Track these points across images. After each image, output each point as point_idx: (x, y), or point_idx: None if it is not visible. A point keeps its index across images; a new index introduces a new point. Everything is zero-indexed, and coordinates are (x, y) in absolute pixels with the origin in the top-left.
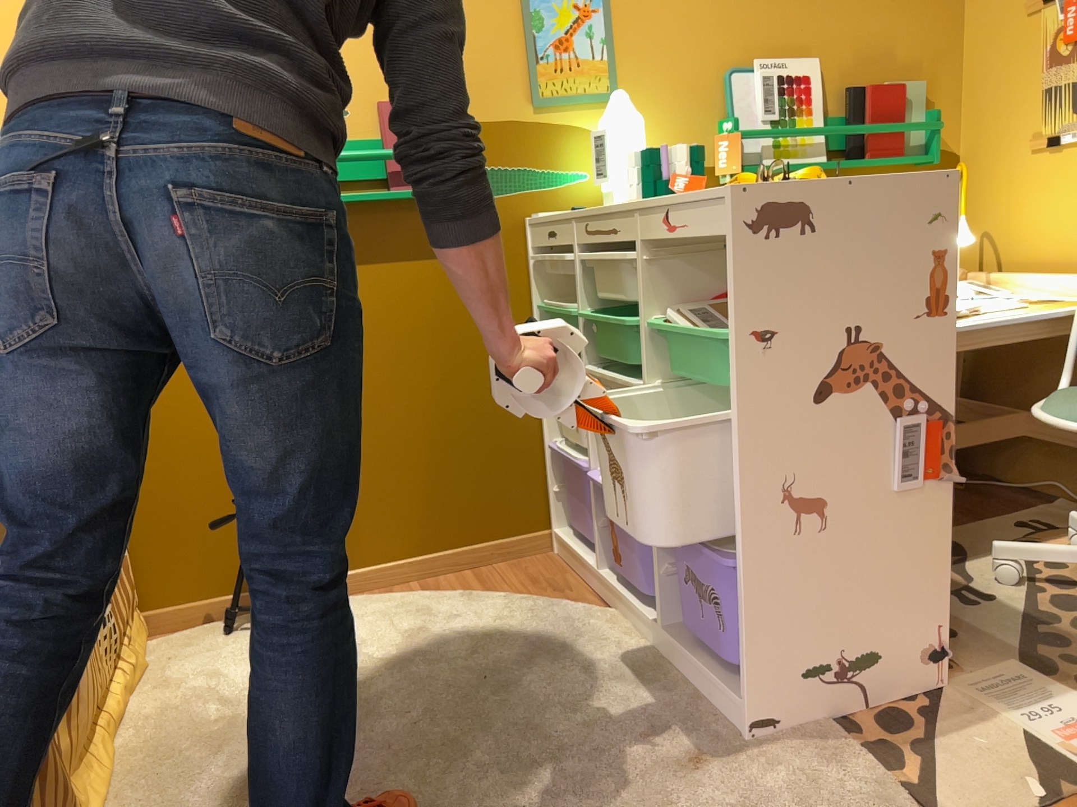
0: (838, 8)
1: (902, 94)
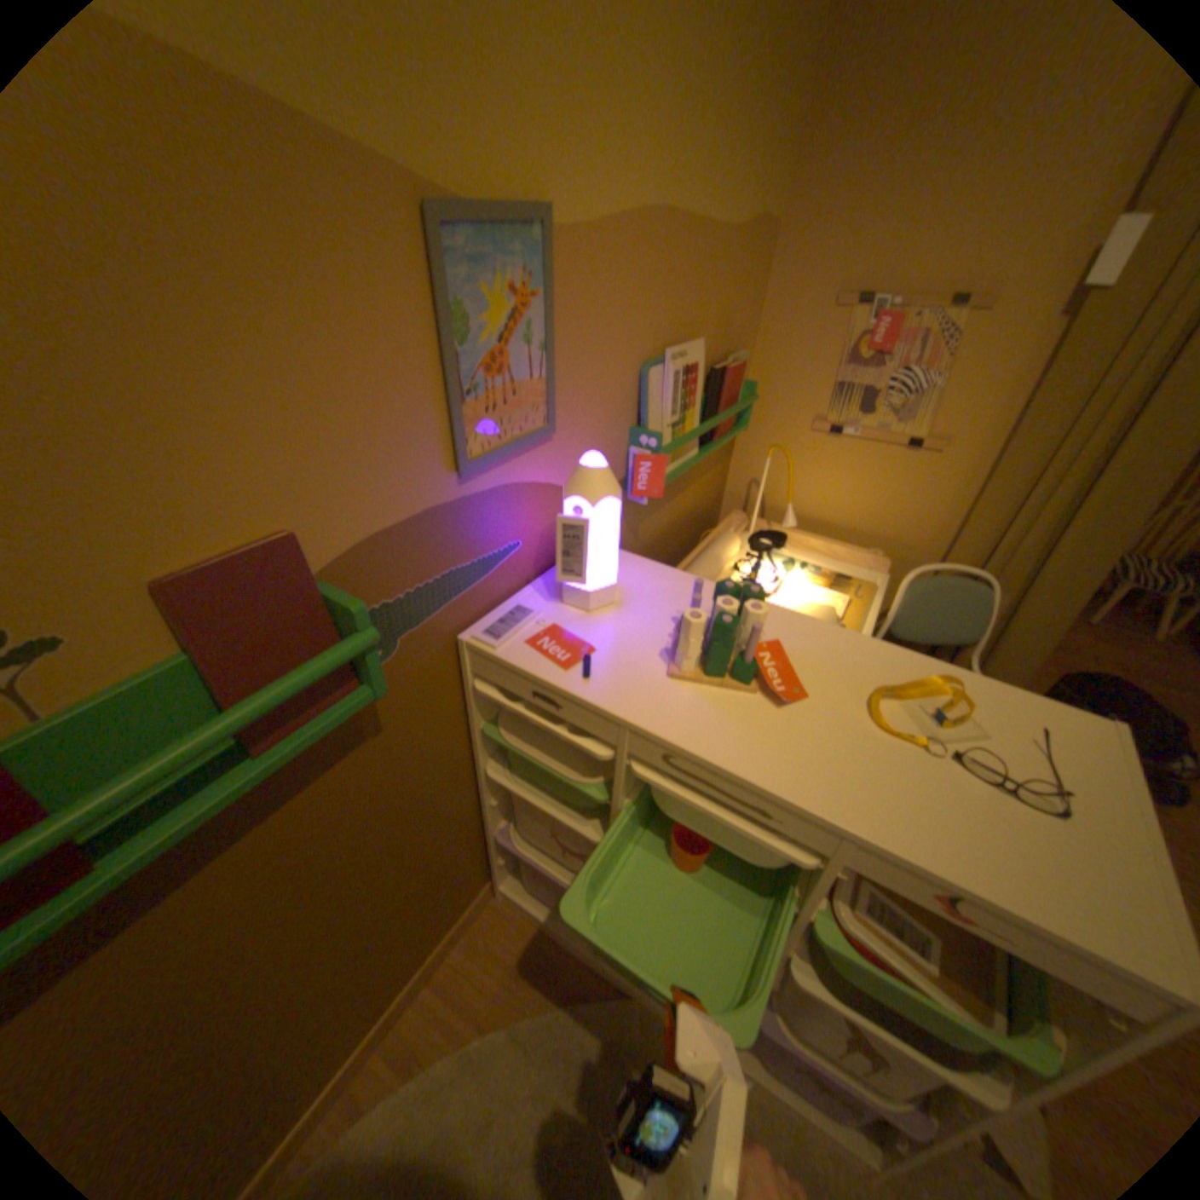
0: (720, 270)
1: (745, 371)
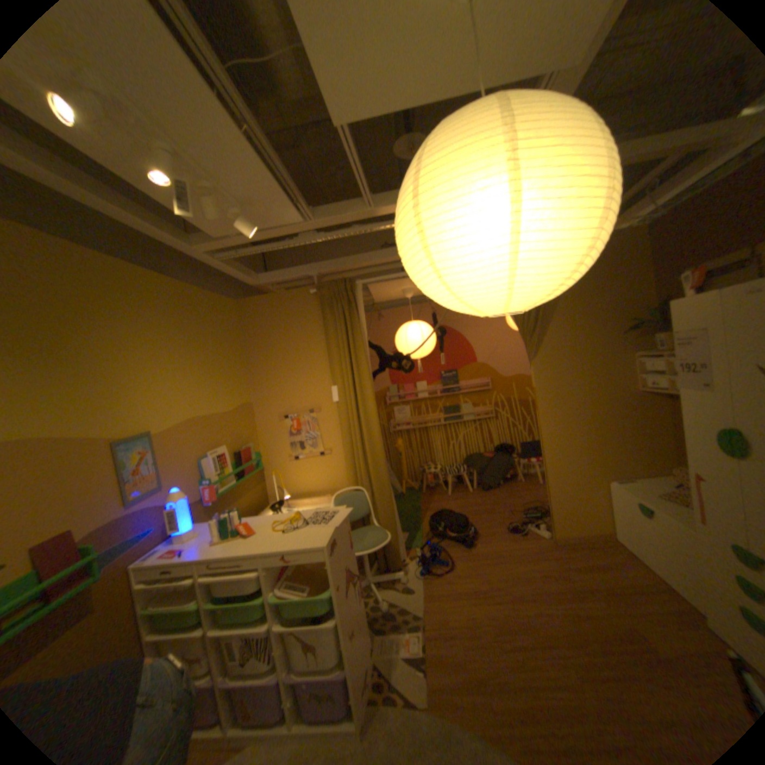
0: (226, 425)
1: (251, 450)
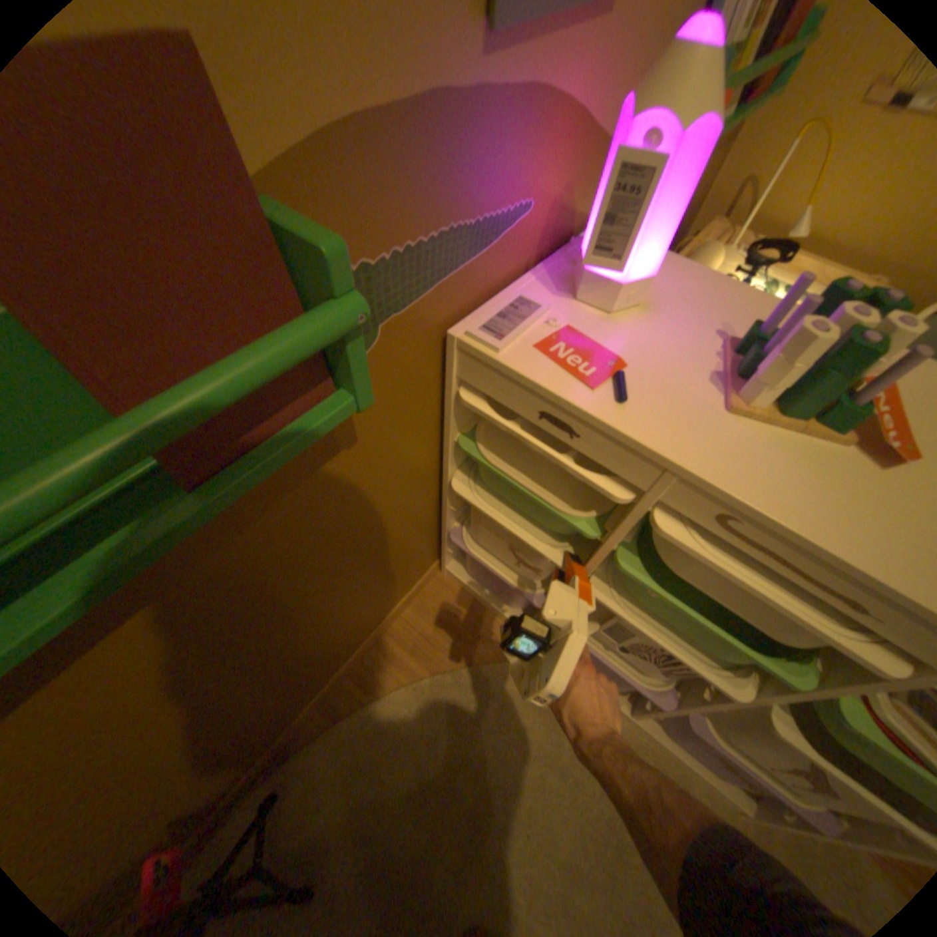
0: None
1: None
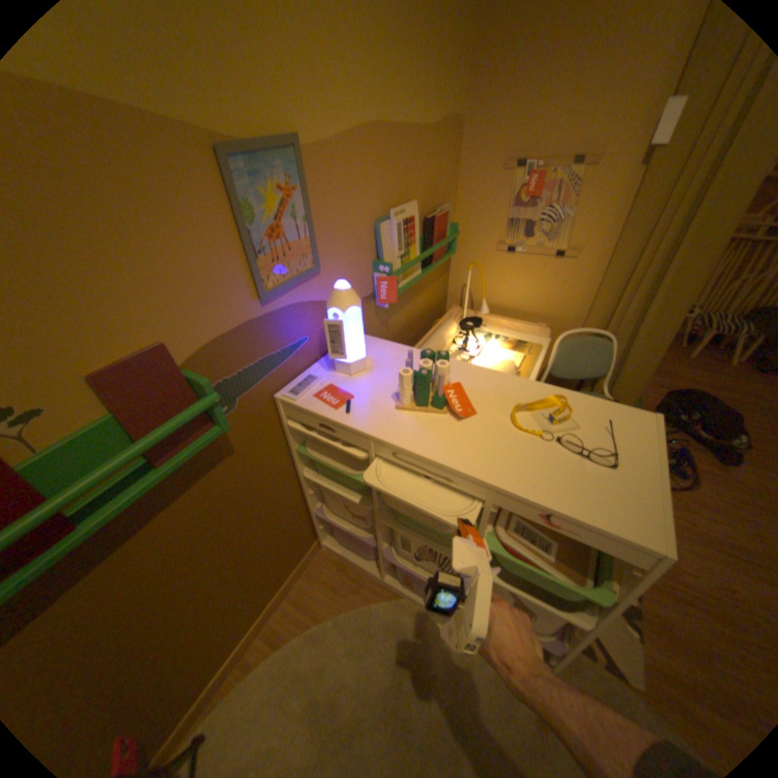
0: (422, 155)
1: (448, 217)
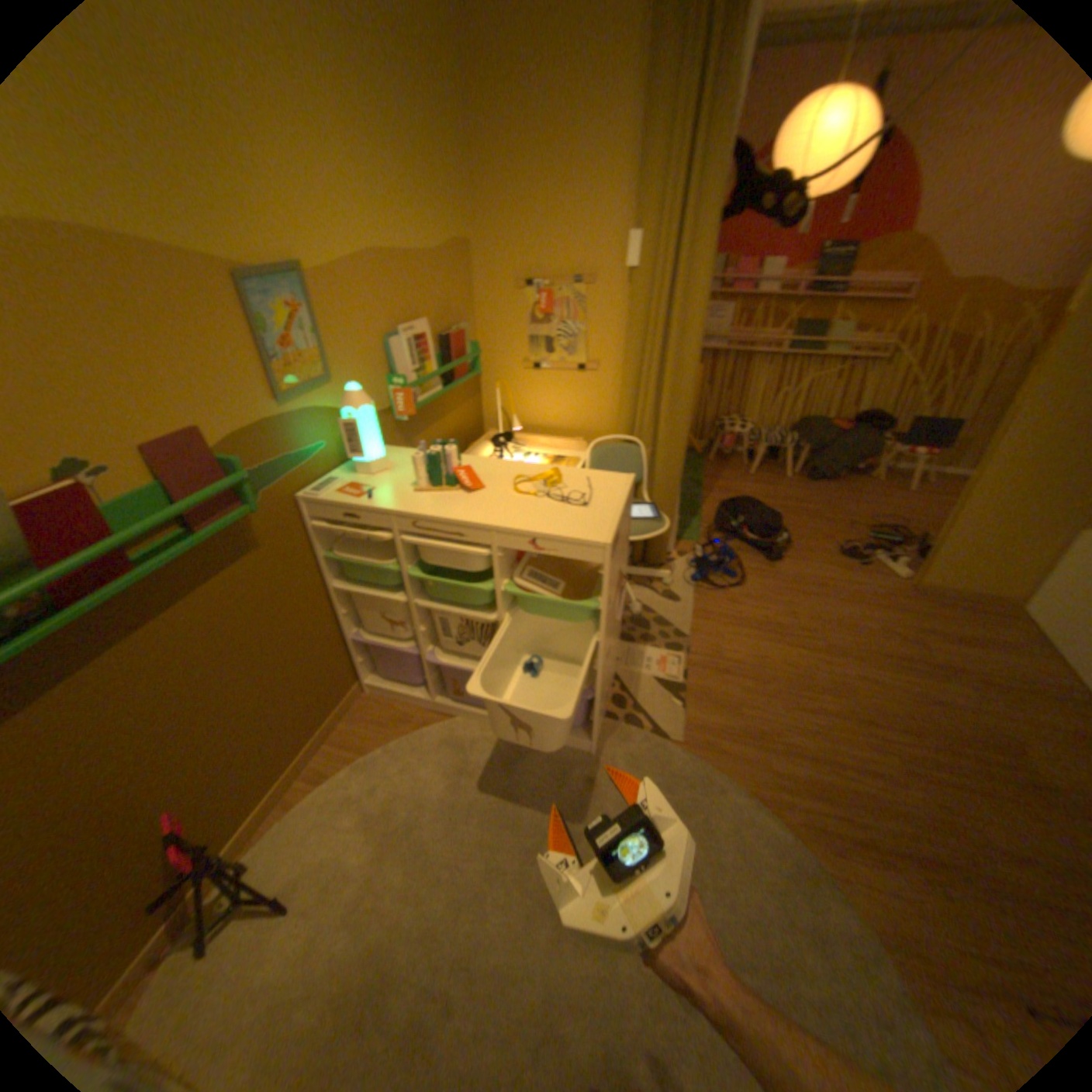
0: (428, 278)
1: (466, 336)
